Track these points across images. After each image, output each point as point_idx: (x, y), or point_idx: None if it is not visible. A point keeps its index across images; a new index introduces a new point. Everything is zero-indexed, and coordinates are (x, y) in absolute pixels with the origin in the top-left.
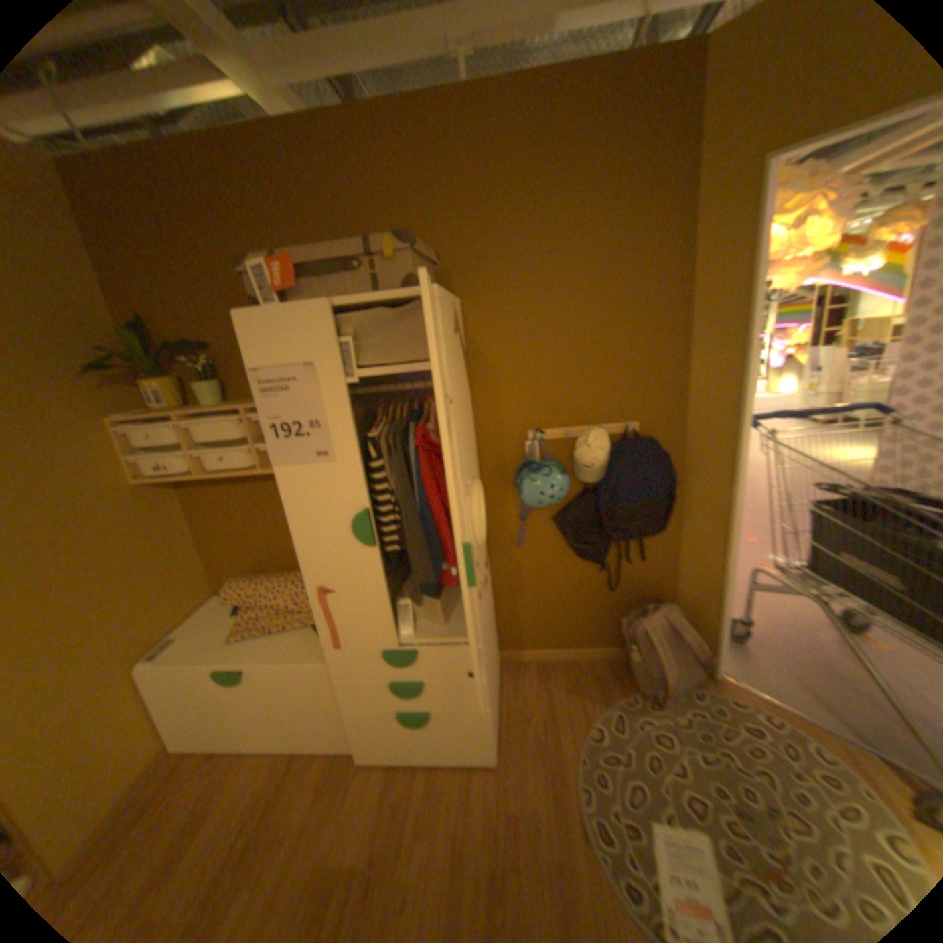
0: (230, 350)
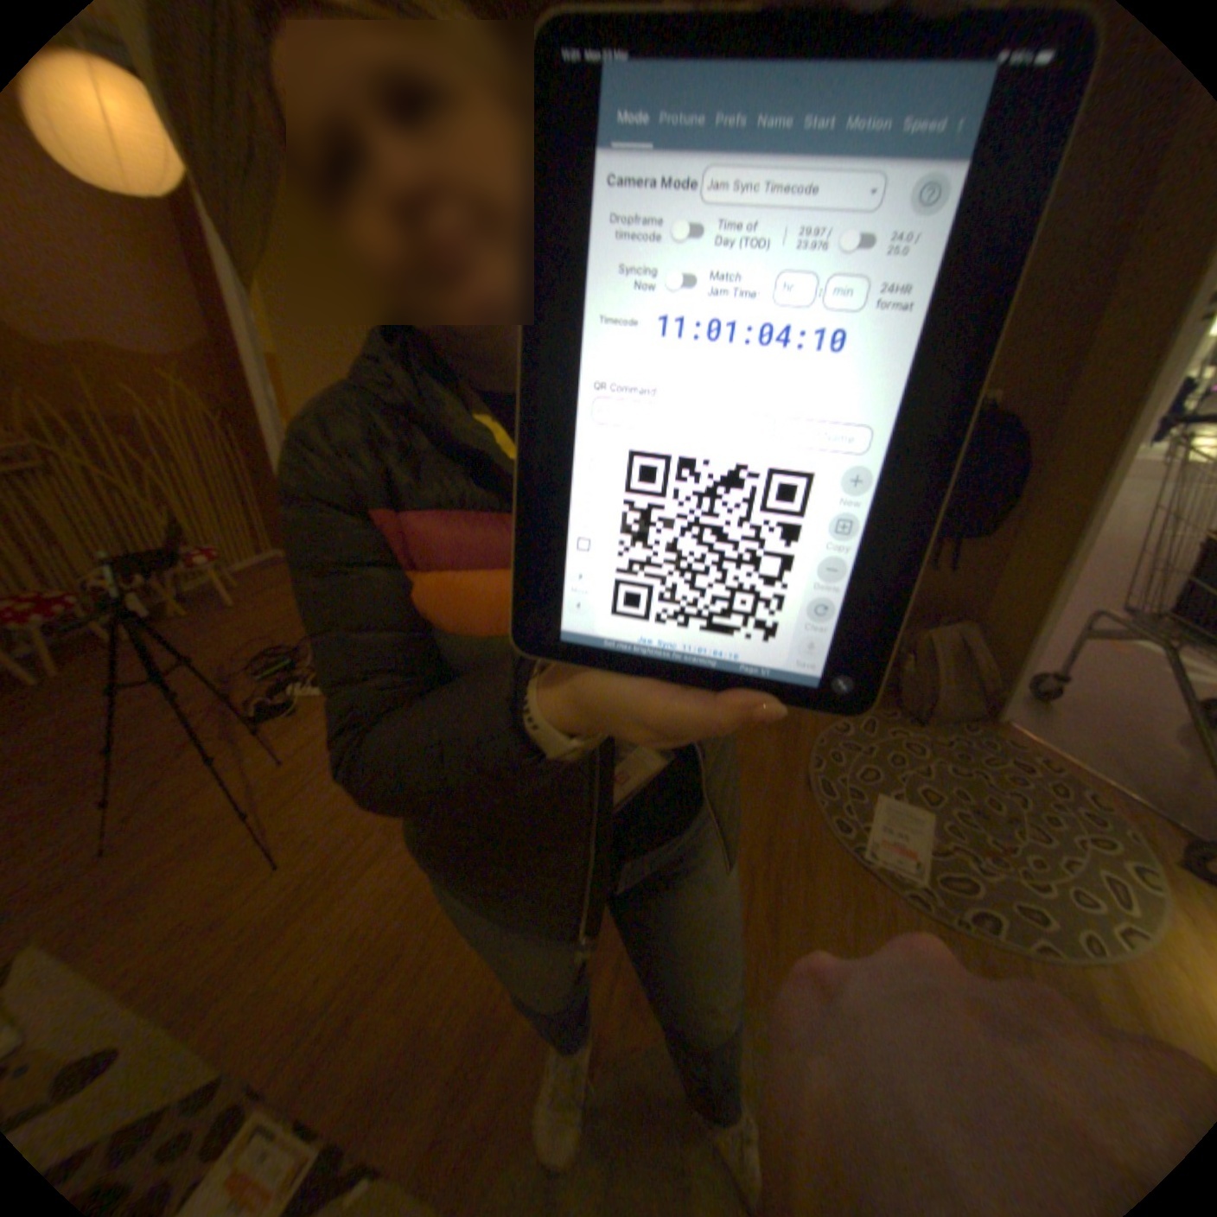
0: None
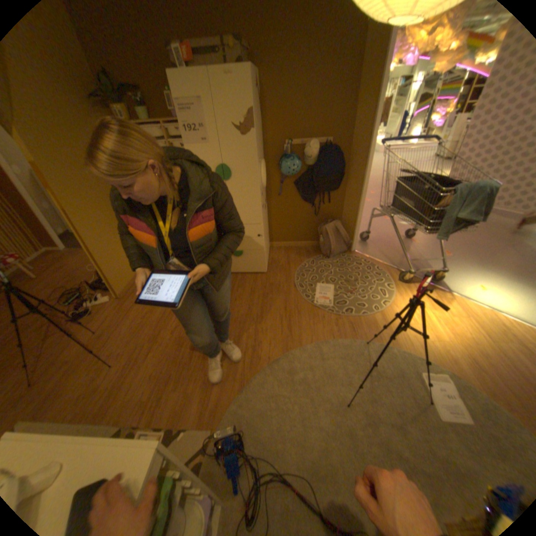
0: (149, 90)
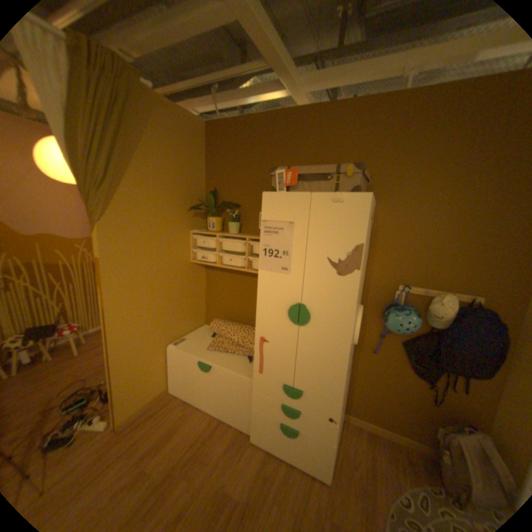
0: (248, 209)
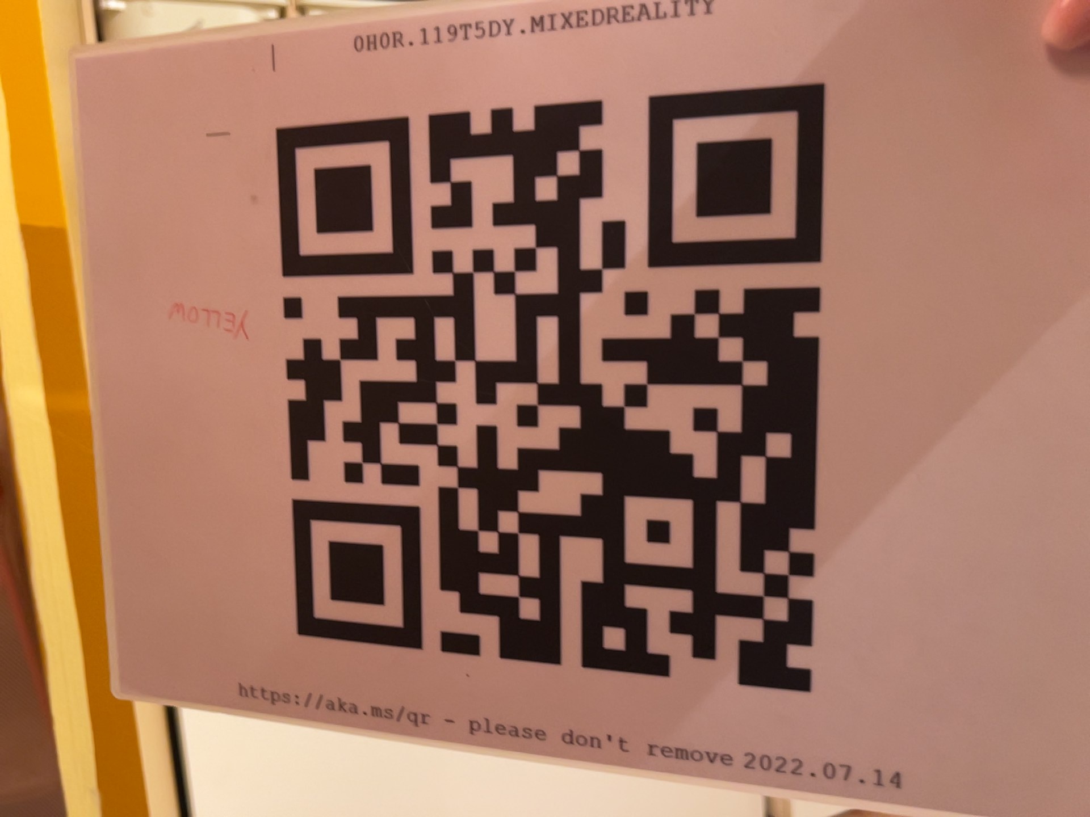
0: None
